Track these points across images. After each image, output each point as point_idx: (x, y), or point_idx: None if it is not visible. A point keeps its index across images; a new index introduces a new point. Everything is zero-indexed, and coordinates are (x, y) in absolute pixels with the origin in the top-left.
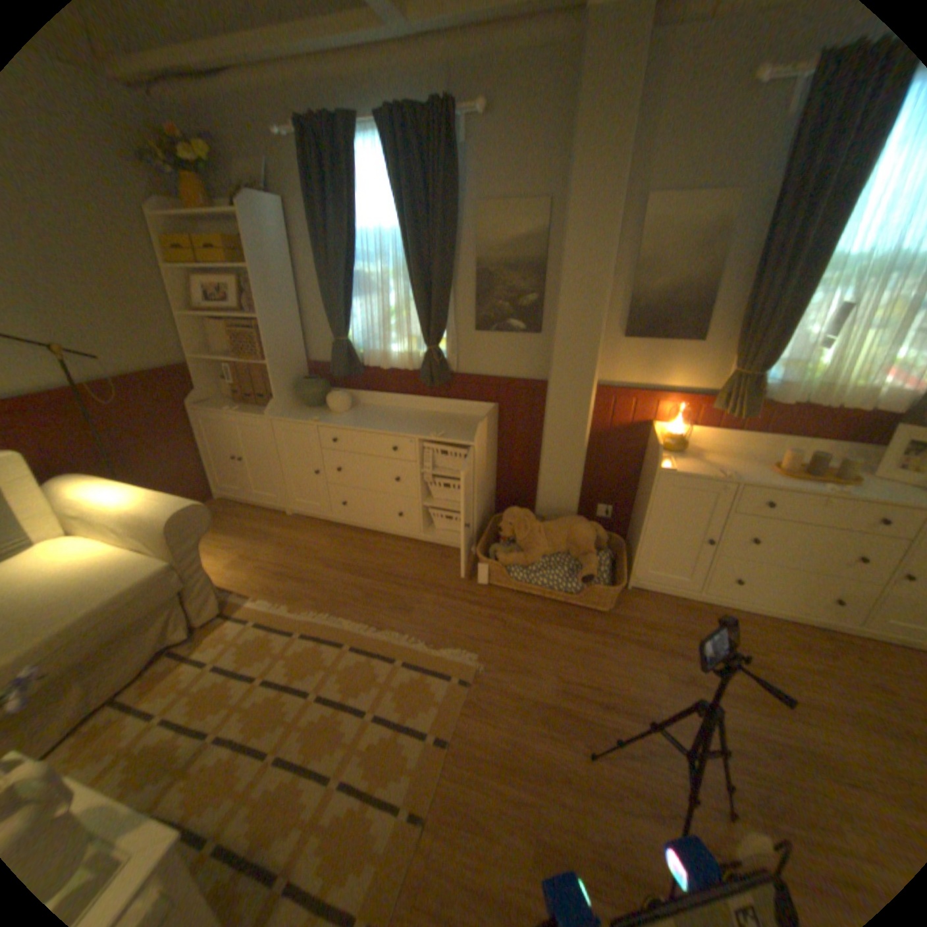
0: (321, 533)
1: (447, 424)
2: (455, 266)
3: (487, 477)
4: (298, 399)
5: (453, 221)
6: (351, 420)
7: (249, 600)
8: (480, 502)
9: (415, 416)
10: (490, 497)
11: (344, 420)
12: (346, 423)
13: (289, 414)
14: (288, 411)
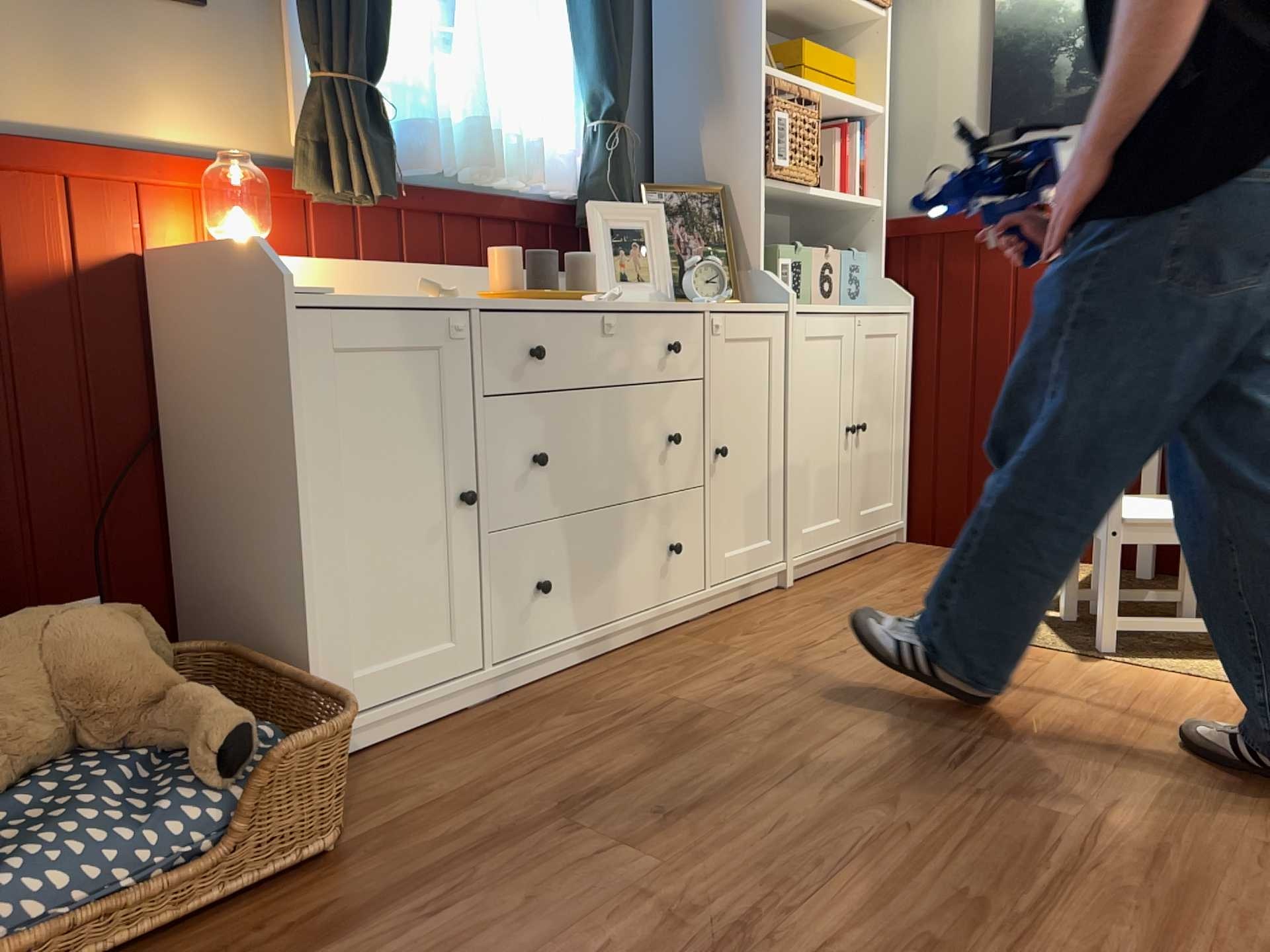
0: None
1: None
2: None
3: None
4: None
5: None
6: None
7: None
8: None
9: None
10: None
11: None
12: None
13: None
14: None
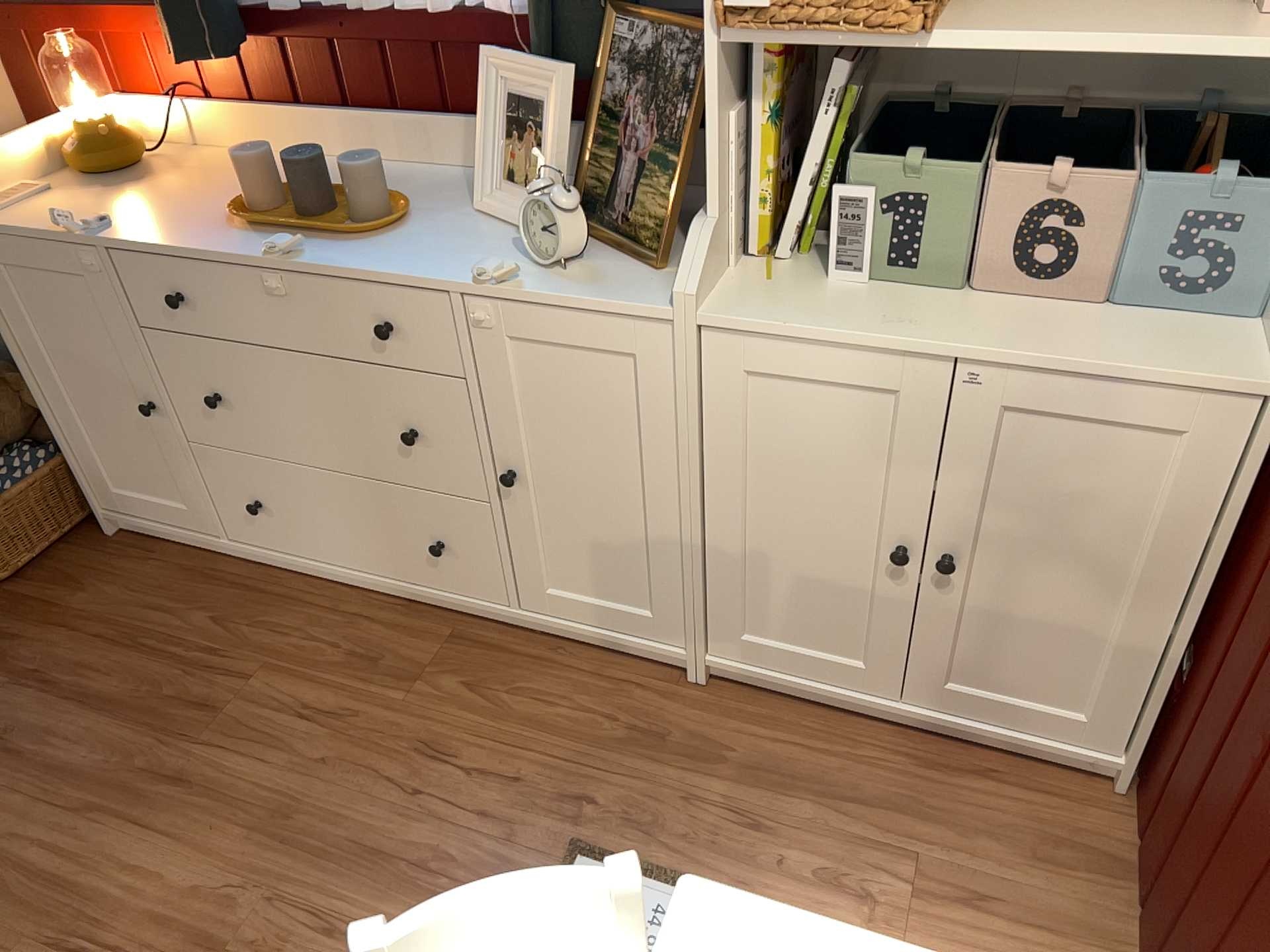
0: None
1: None
2: None
3: None
4: None
5: None
6: None
7: None
8: None
9: None
10: None
11: None
12: None
13: None
14: None
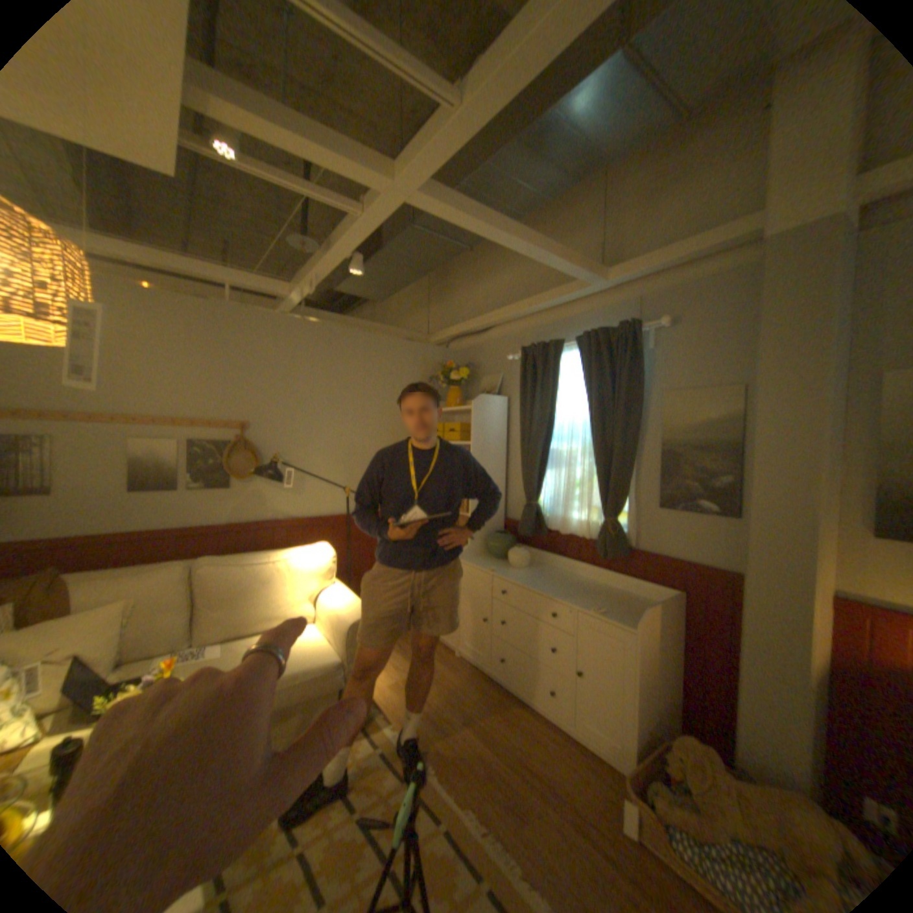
0: (476, 687)
1: (618, 603)
2: (640, 446)
3: (664, 682)
4: (489, 550)
5: (637, 408)
6: (522, 577)
7: (390, 729)
8: (649, 714)
9: (587, 586)
10: (673, 714)
11: (517, 575)
12: (517, 579)
13: (476, 561)
14: (476, 558)
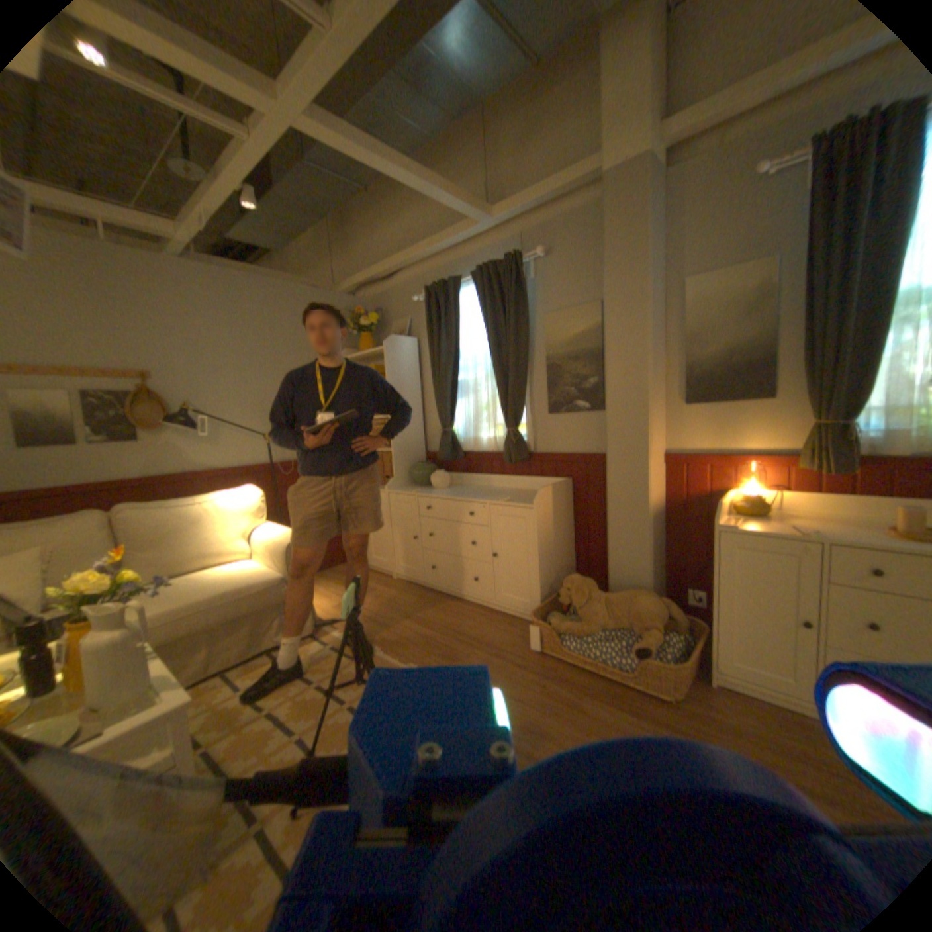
0: (412, 594)
1: (521, 495)
2: (531, 364)
3: (559, 547)
4: (414, 480)
5: (525, 330)
6: (444, 492)
7: (337, 631)
8: (548, 570)
9: (498, 490)
10: (568, 573)
11: (439, 492)
12: (439, 493)
13: (402, 489)
14: (403, 487)
